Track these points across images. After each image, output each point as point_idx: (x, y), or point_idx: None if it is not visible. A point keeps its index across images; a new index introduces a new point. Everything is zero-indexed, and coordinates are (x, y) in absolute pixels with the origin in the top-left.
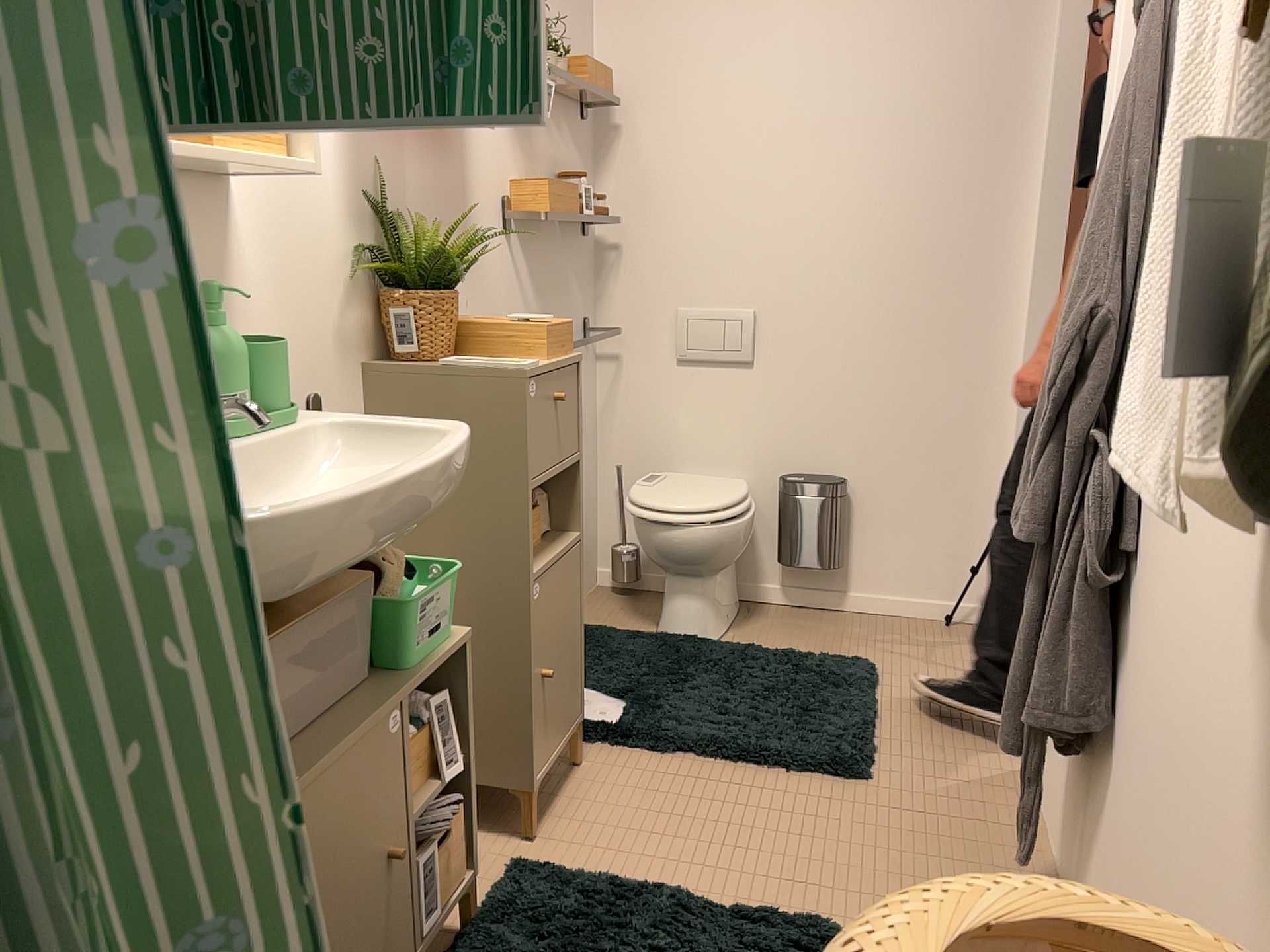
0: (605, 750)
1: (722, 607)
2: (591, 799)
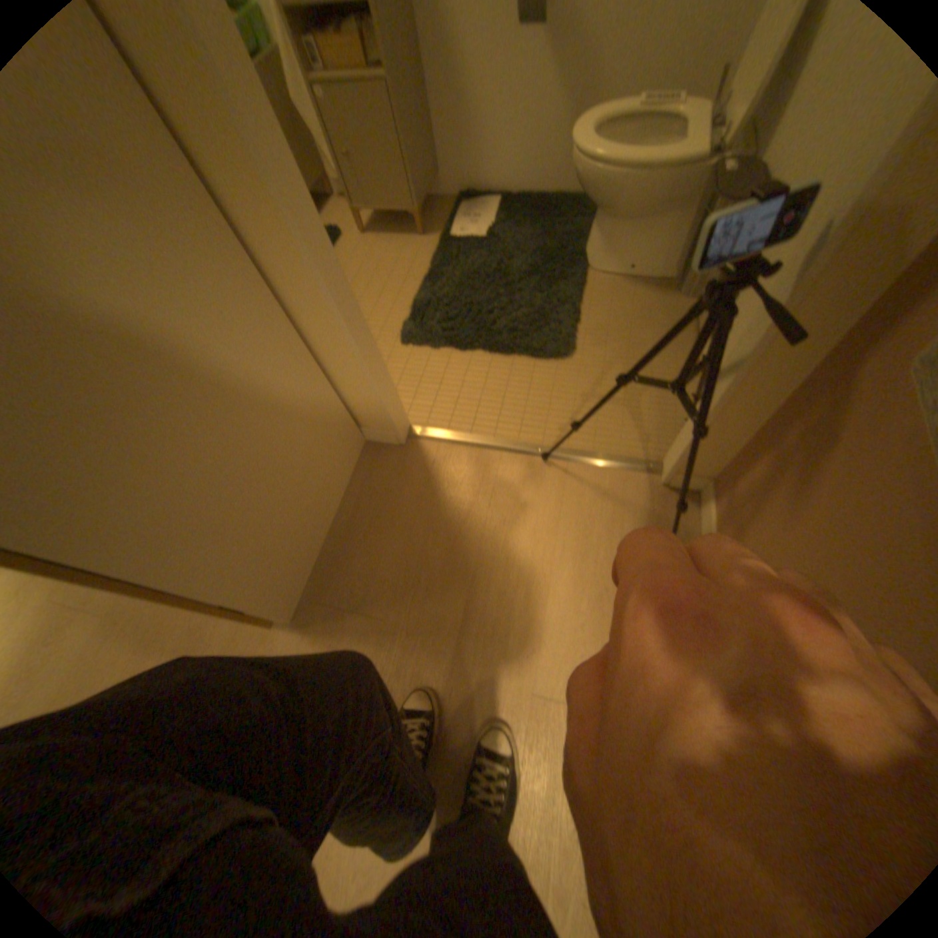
0: (434, 238)
1: (623, 248)
2: (389, 241)
